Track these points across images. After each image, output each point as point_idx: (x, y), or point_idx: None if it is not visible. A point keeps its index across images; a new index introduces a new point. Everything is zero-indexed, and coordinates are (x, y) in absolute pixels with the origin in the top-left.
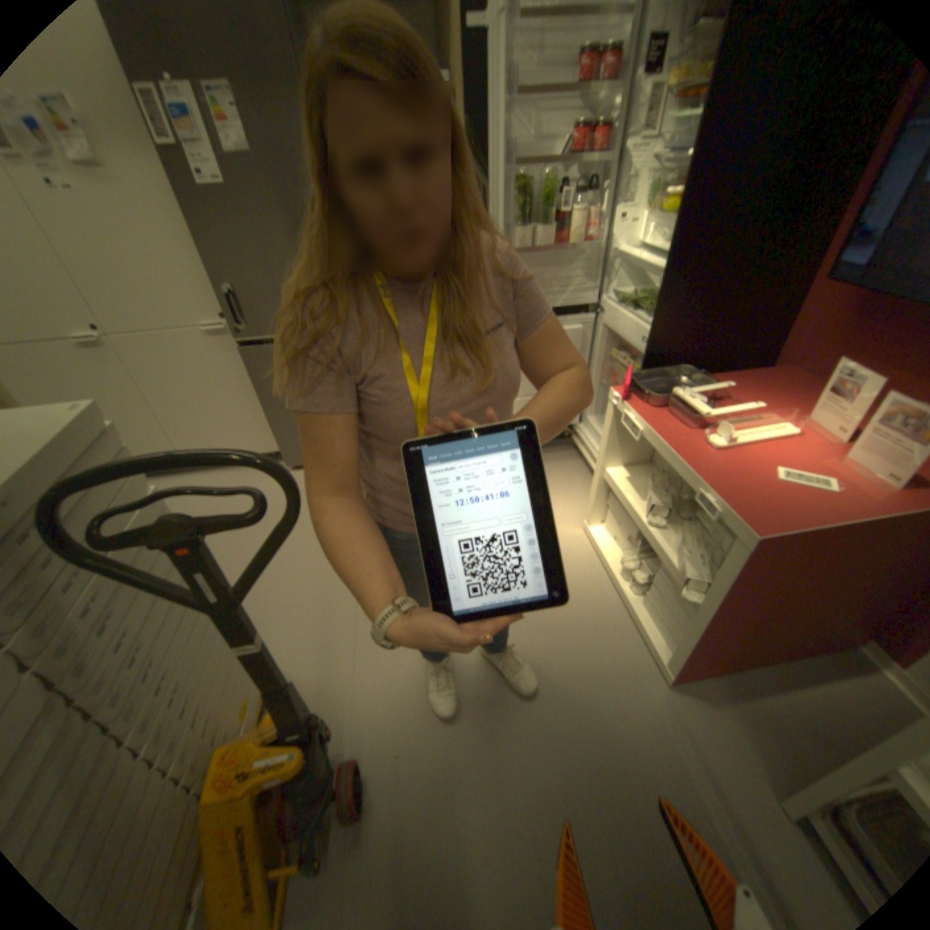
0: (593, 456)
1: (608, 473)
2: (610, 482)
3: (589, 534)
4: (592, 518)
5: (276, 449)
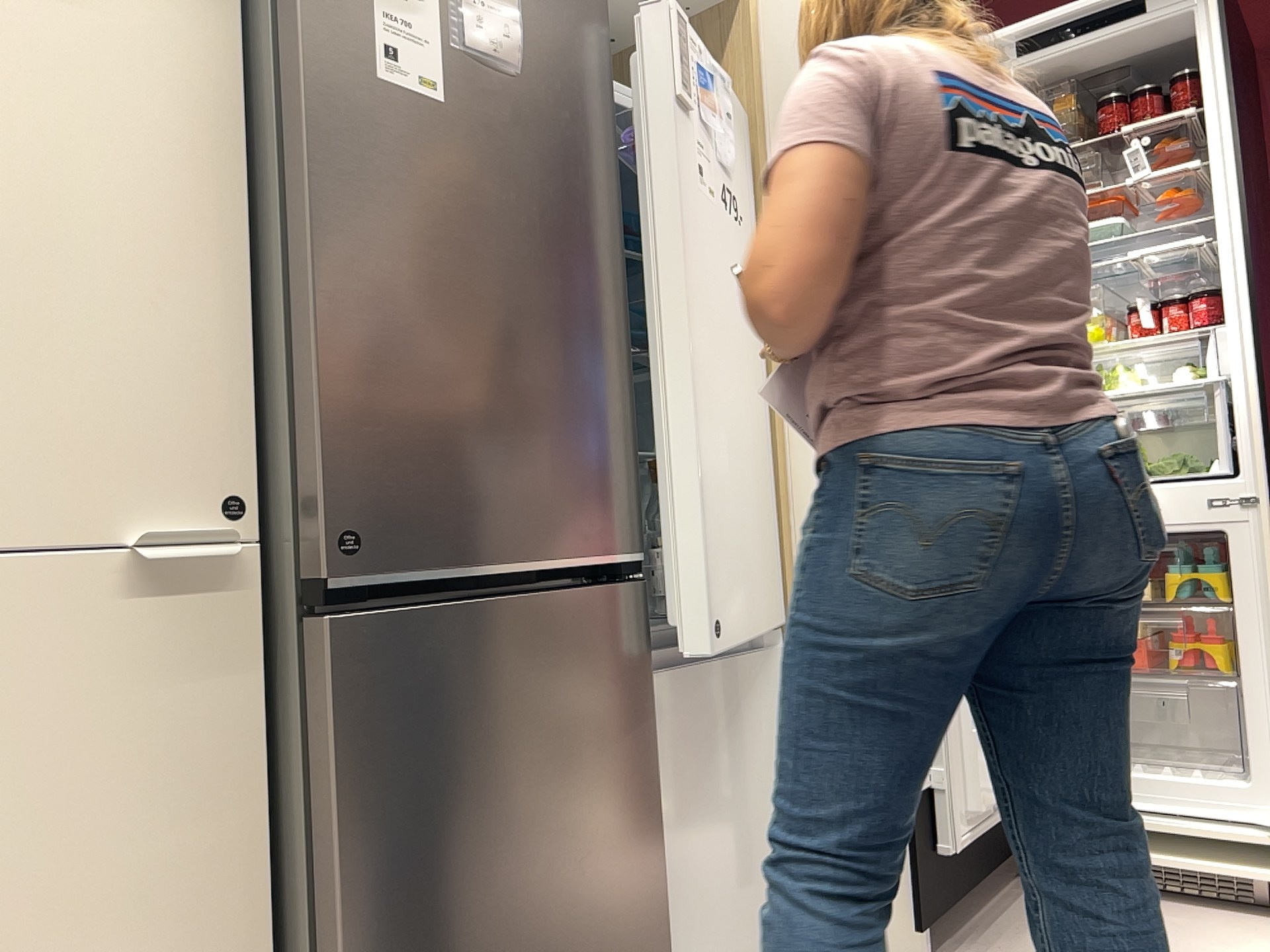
0: (1163, 826)
1: None
2: None
3: None
4: None
5: None
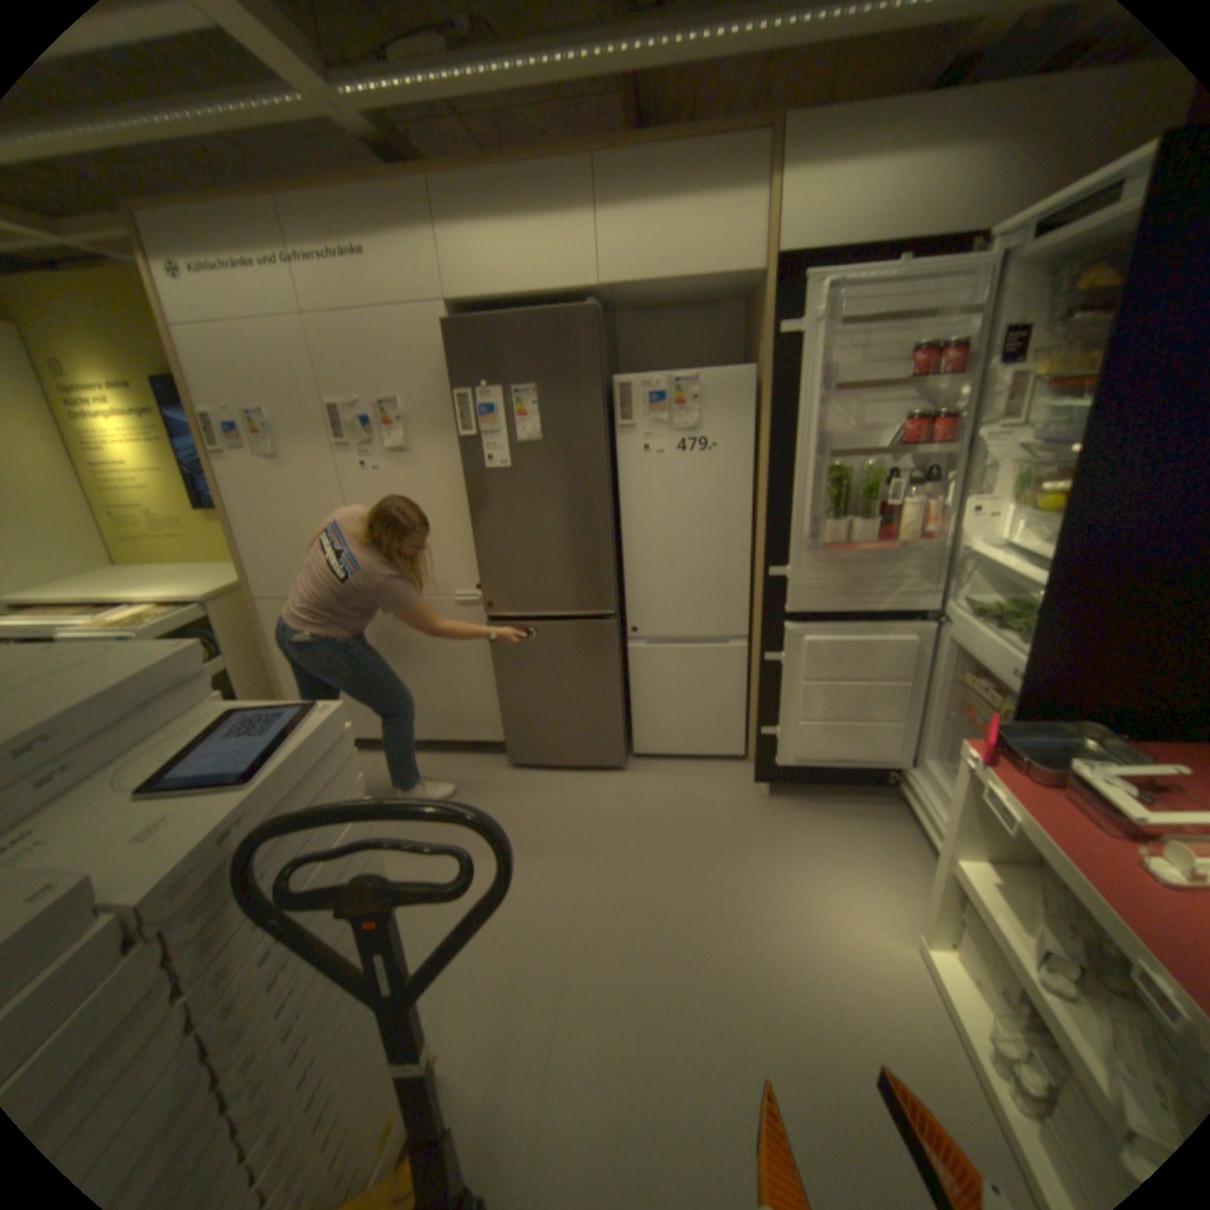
0: (937, 827)
1: (963, 872)
2: (967, 887)
3: (930, 967)
4: (937, 941)
5: (501, 738)
